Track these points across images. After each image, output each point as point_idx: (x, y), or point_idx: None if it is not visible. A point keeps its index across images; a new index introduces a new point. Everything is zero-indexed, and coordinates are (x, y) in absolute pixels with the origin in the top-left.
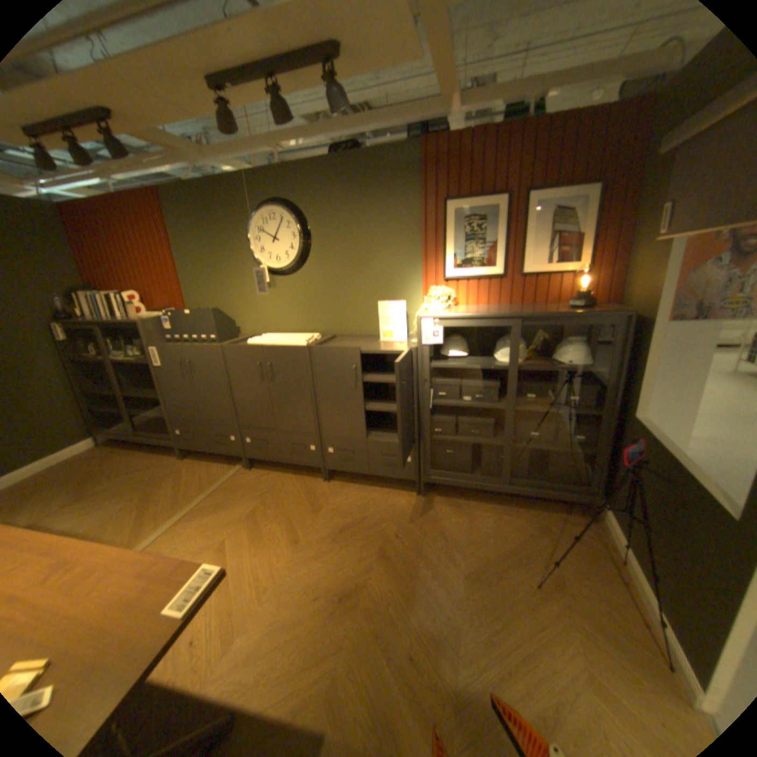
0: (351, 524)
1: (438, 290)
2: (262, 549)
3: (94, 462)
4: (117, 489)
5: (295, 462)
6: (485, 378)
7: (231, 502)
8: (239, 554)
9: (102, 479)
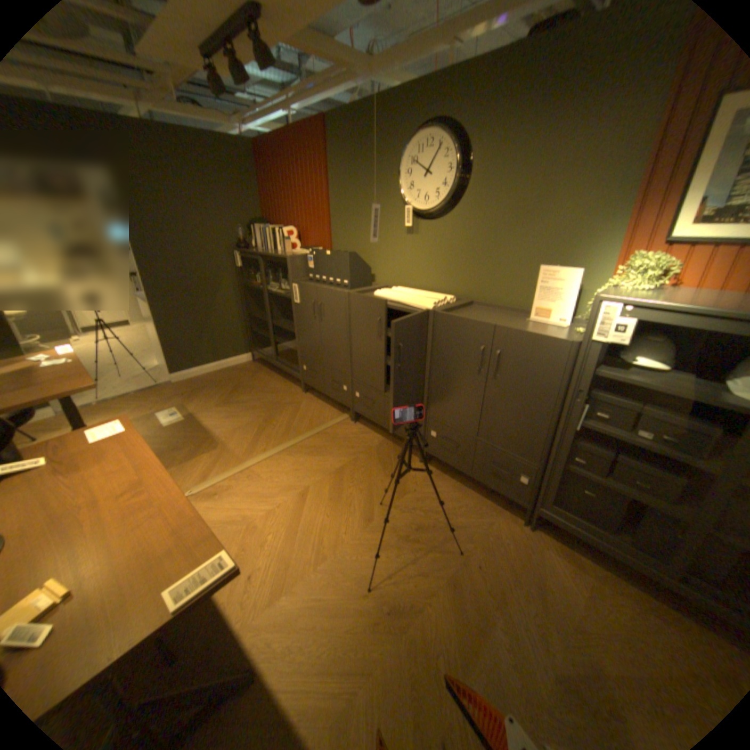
0: (433, 526)
1: (649, 256)
2: (338, 511)
3: (248, 374)
4: (253, 403)
5: (397, 432)
6: (695, 412)
7: (329, 450)
8: (317, 507)
9: (247, 391)
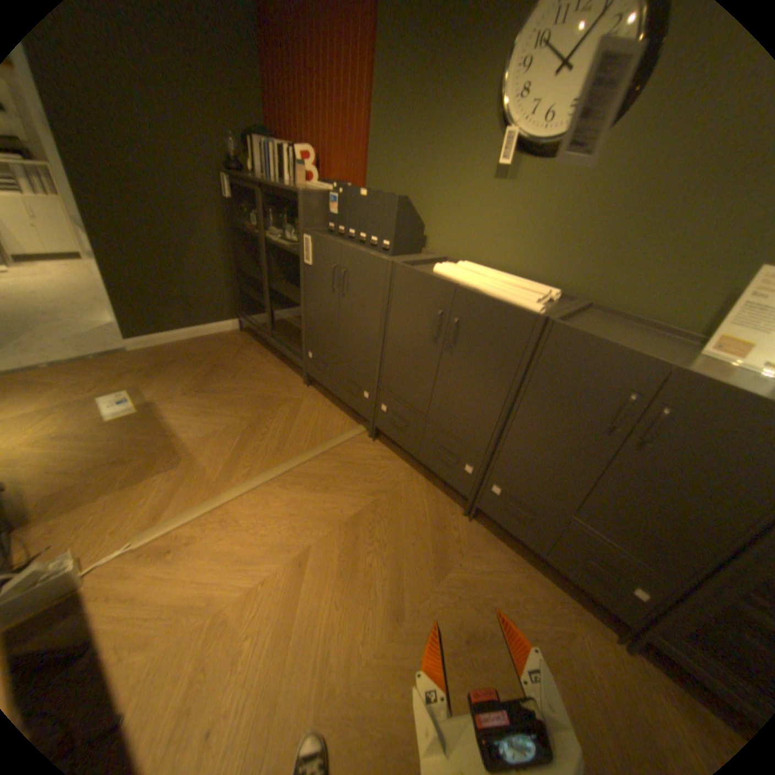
0: (490, 635)
1: None
2: (350, 597)
3: (232, 349)
4: (236, 394)
5: (435, 469)
6: None
7: (337, 482)
8: (320, 586)
9: (229, 375)
